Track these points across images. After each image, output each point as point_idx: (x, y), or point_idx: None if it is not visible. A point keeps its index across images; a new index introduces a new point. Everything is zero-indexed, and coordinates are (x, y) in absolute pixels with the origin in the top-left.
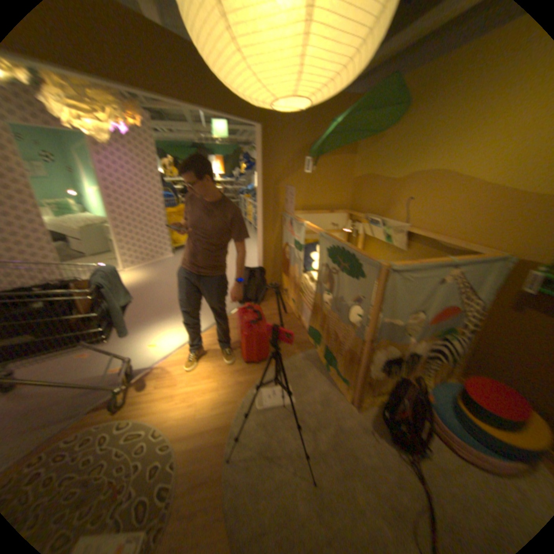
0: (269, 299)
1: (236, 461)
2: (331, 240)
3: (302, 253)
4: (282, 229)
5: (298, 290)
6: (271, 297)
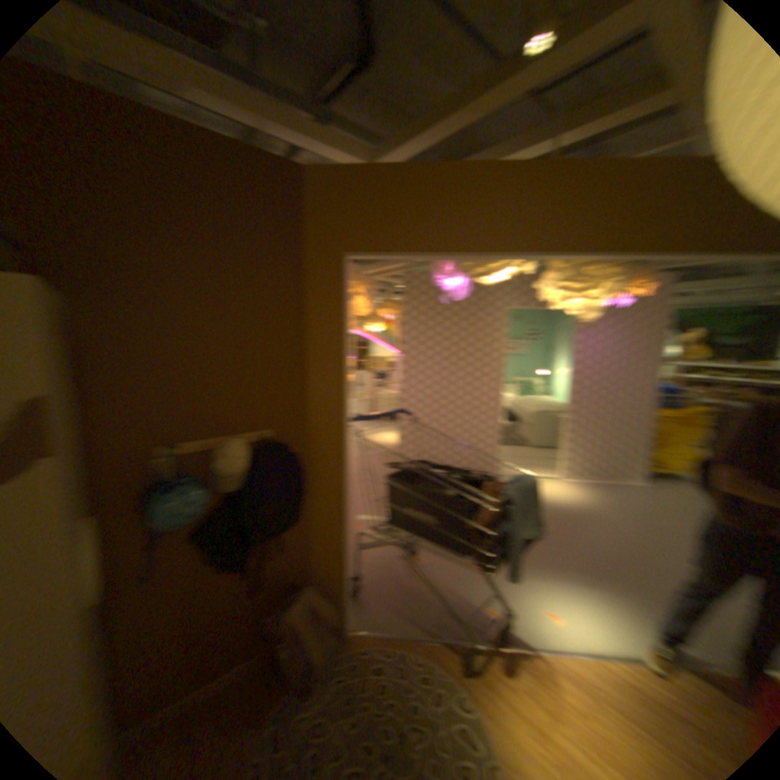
0: None
1: None
2: None
3: None
4: None
5: None
6: None
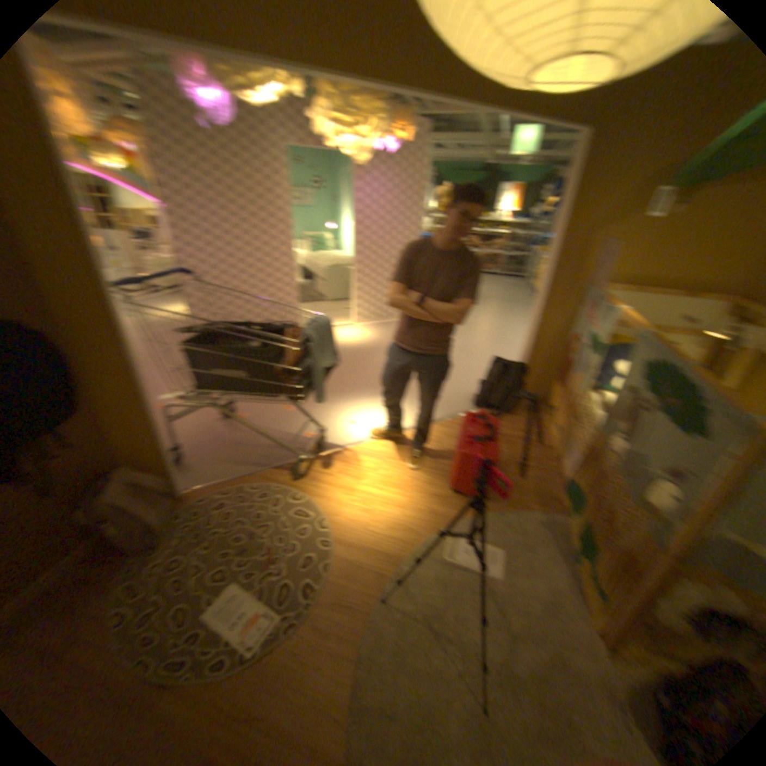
0: (522, 414)
1: (393, 609)
2: (660, 350)
3: (598, 358)
4: (578, 311)
5: (572, 416)
6: (526, 412)
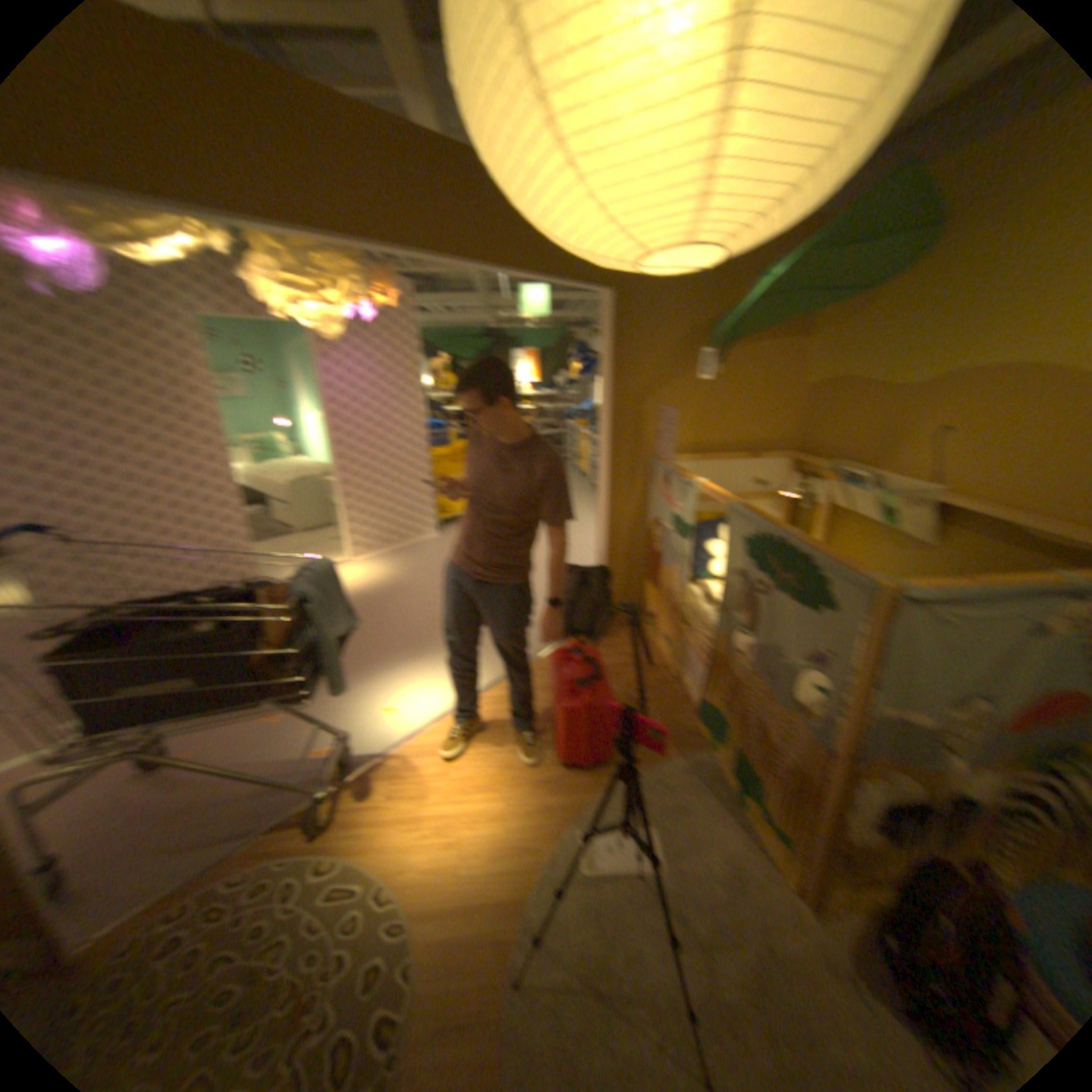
0: (616, 632)
1: (534, 989)
2: (755, 522)
3: (688, 543)
4: (648, 491)
5: (678, 619)
6: (620, 629)
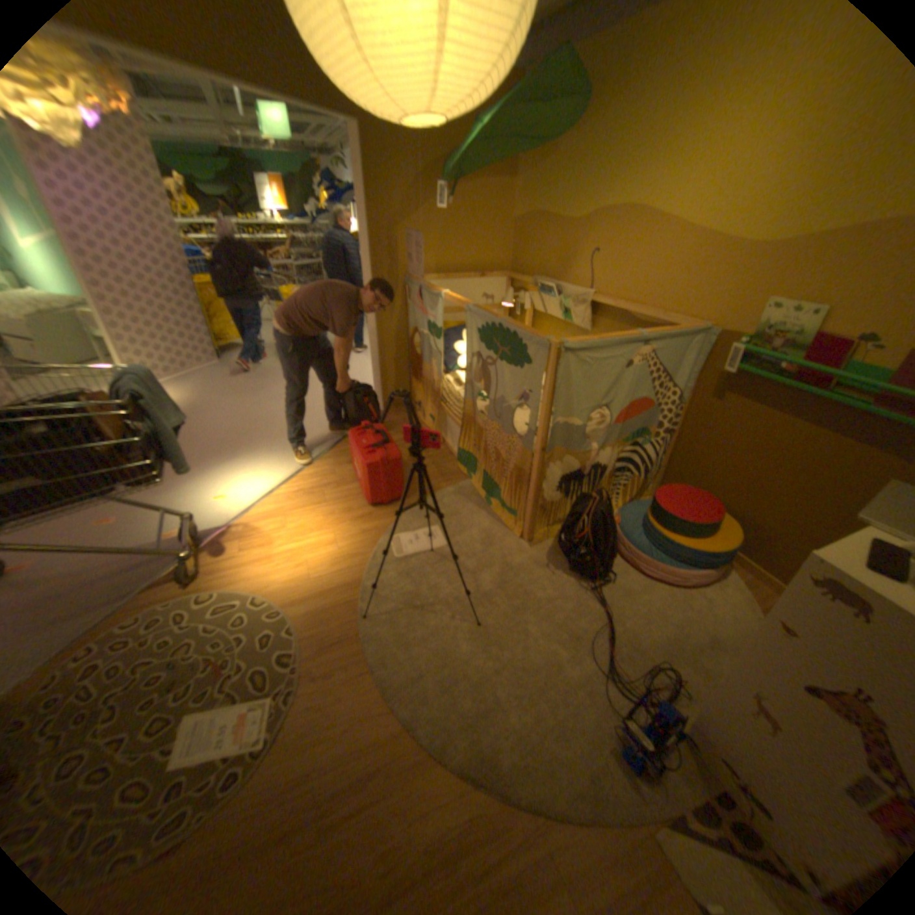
0: (397, 420)
1: (377, 616)
2: (484, 317)
3: (442, 342)
4: (408, 307)
5: (440, 401)
6: (399, 418)
